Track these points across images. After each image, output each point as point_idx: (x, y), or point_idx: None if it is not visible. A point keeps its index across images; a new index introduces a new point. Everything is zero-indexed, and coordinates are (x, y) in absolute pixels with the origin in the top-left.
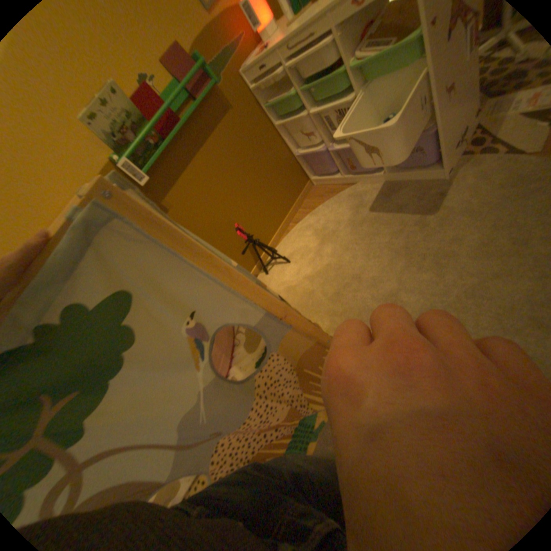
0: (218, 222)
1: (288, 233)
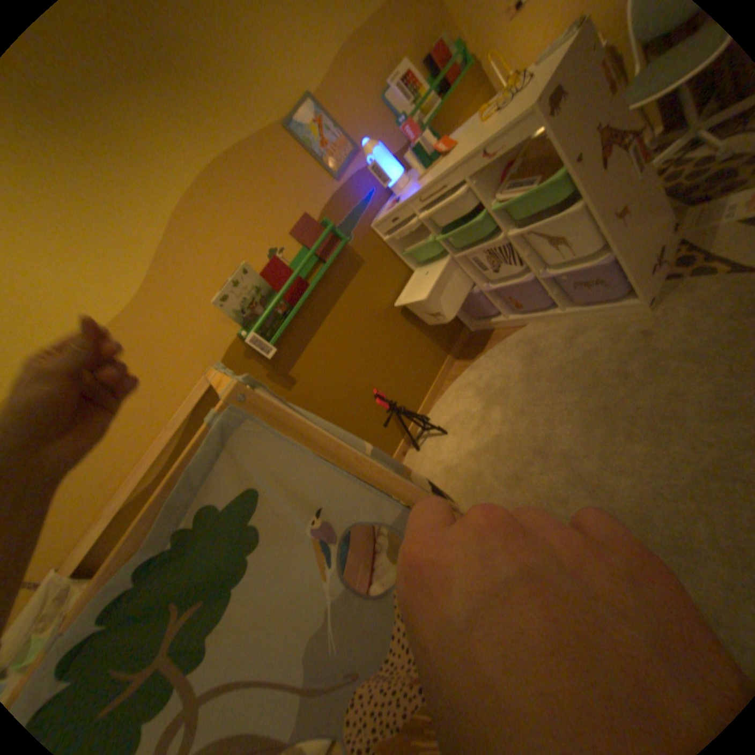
0: (354, 388)
1: (443, 394)
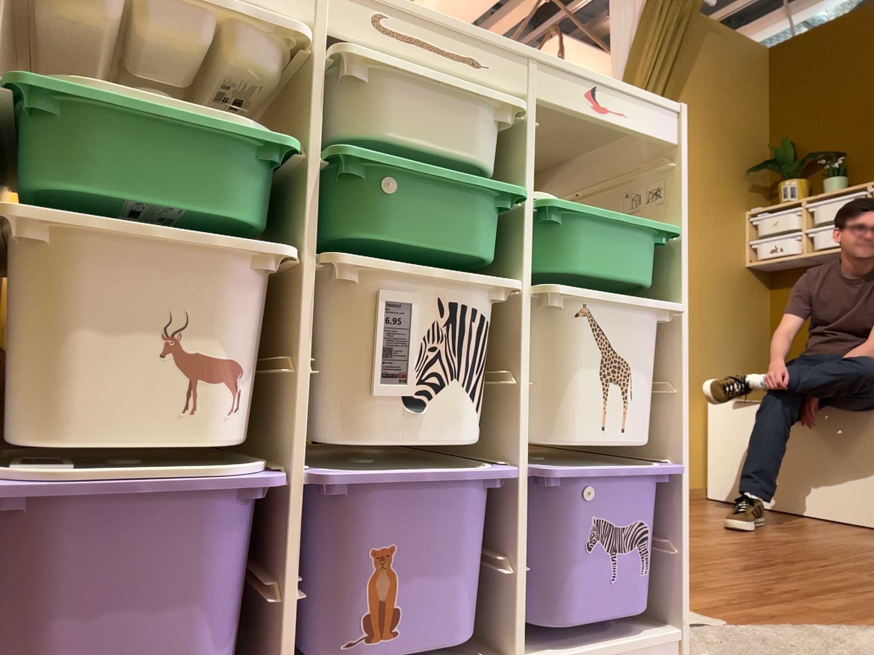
0: None
1: None
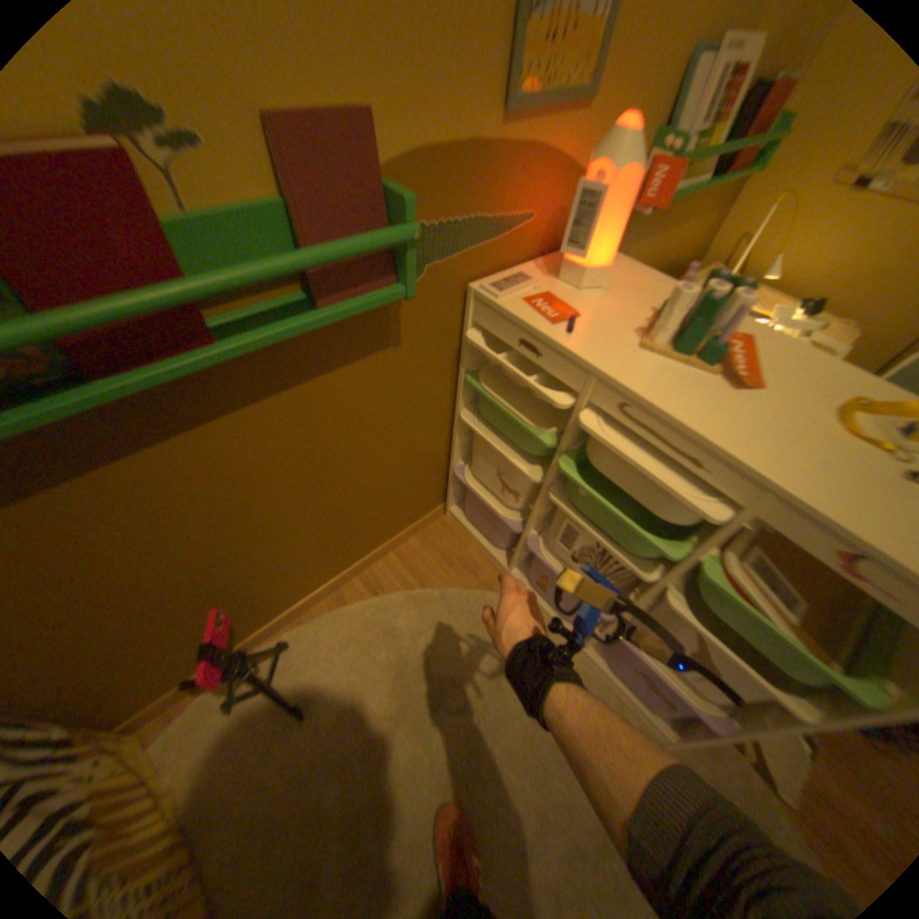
0: (163, 586)
1: (340, 605)
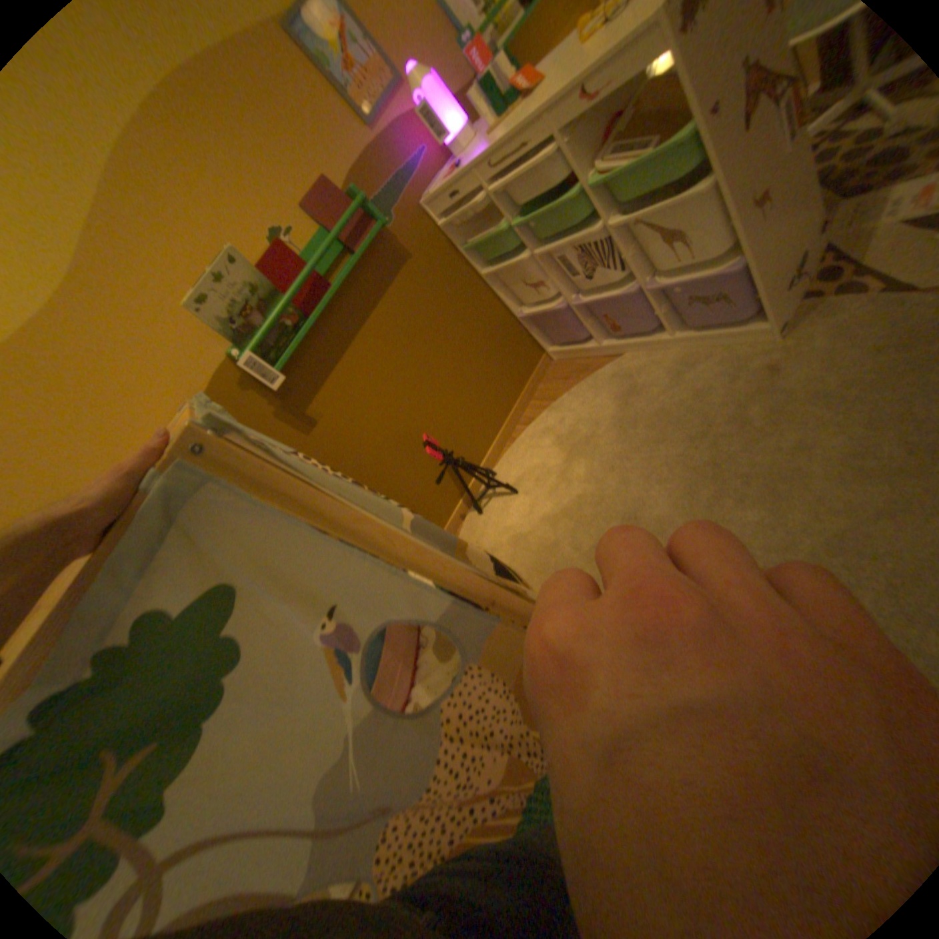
0: (397, 433)
1: (514, 442)
